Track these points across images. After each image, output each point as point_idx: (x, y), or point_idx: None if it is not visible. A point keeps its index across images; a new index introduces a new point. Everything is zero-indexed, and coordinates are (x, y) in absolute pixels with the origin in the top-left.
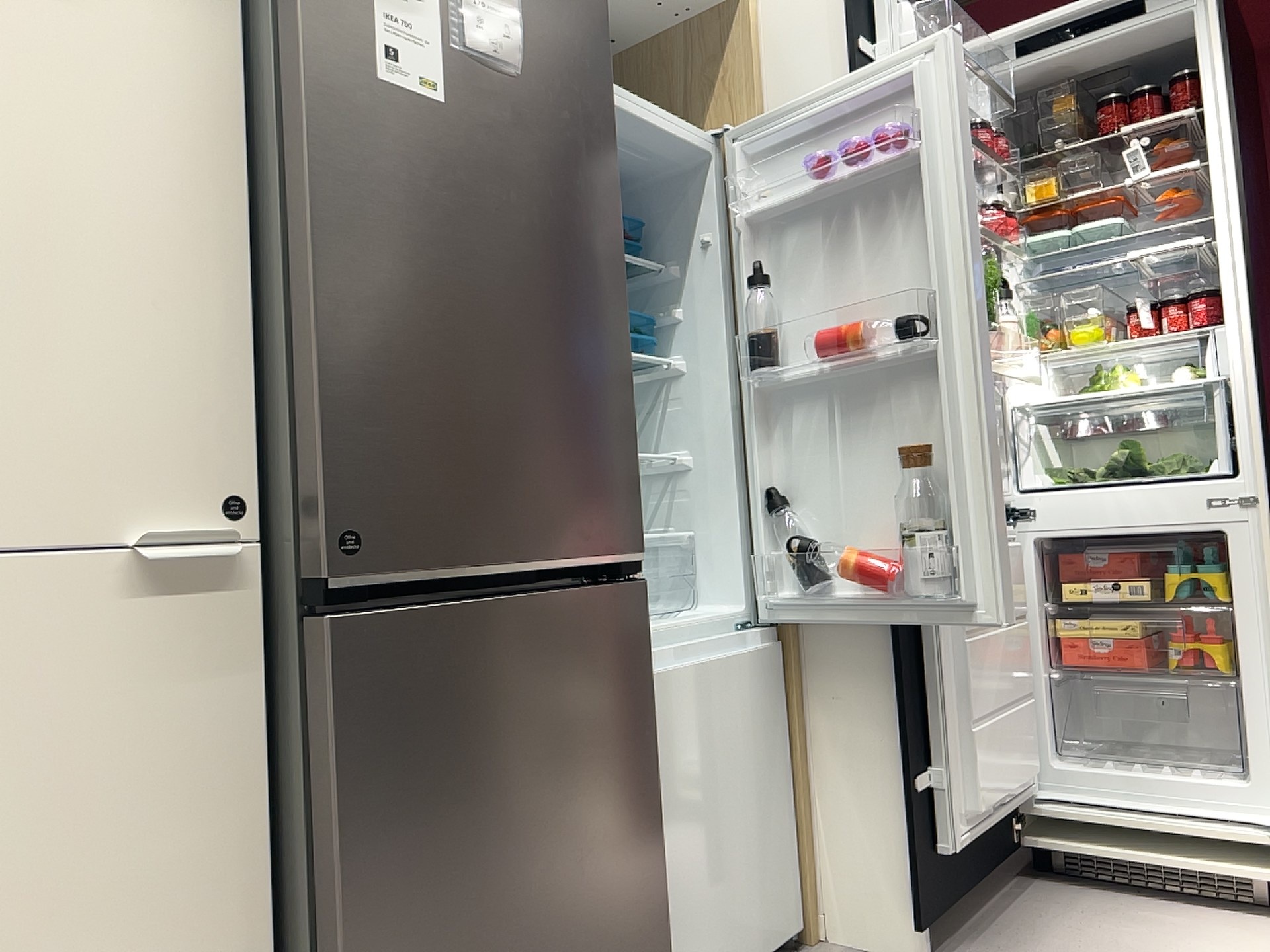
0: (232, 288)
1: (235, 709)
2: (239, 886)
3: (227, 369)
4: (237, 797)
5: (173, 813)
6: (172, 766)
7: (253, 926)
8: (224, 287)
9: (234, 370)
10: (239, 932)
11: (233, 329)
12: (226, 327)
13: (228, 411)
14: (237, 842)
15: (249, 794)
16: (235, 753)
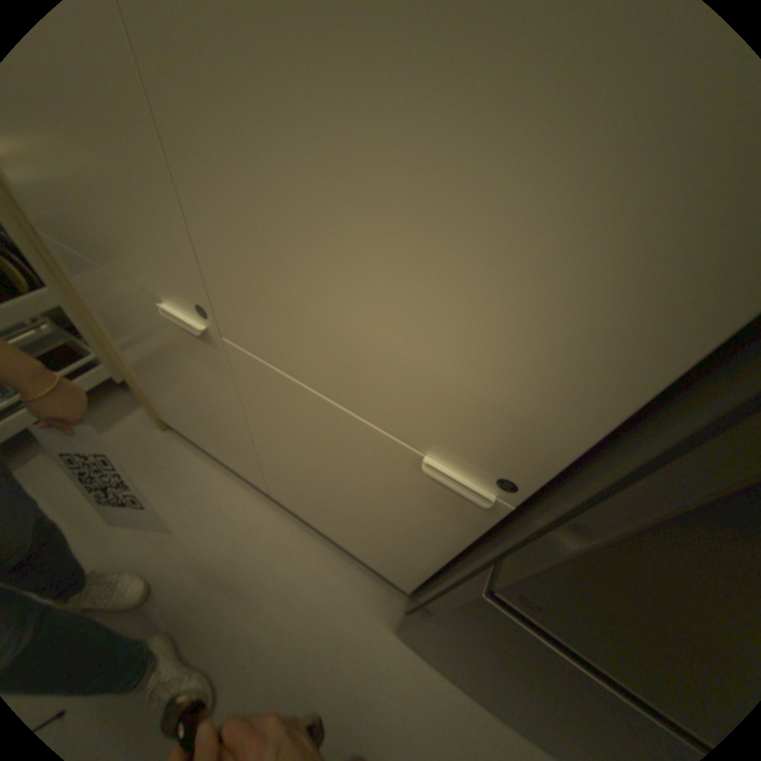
0: (678, 347)
1: (458, 533)
2: (431, 557)
3: (586, 416)
4: (443, 546)
5: (413, 527)
6: (419, 520)
7: (431, 566)
8: (666, 342)
9: (595, 420)
10: (426, 562)
11: (631, 389)
12: (621, 384)
13: (559, 441)
14: (436, 552)
15: (449, 551)
16: (450, 540)
